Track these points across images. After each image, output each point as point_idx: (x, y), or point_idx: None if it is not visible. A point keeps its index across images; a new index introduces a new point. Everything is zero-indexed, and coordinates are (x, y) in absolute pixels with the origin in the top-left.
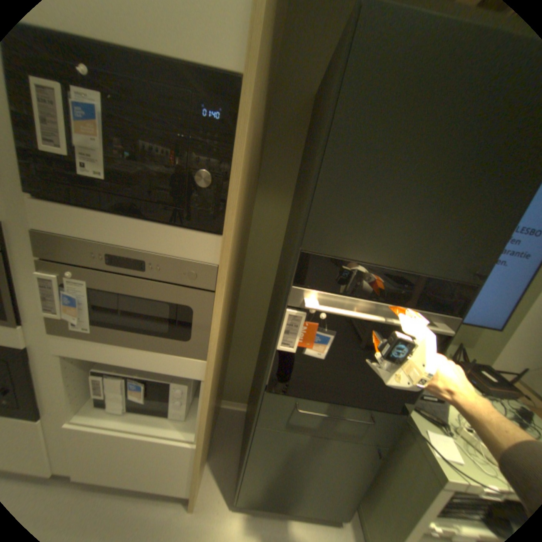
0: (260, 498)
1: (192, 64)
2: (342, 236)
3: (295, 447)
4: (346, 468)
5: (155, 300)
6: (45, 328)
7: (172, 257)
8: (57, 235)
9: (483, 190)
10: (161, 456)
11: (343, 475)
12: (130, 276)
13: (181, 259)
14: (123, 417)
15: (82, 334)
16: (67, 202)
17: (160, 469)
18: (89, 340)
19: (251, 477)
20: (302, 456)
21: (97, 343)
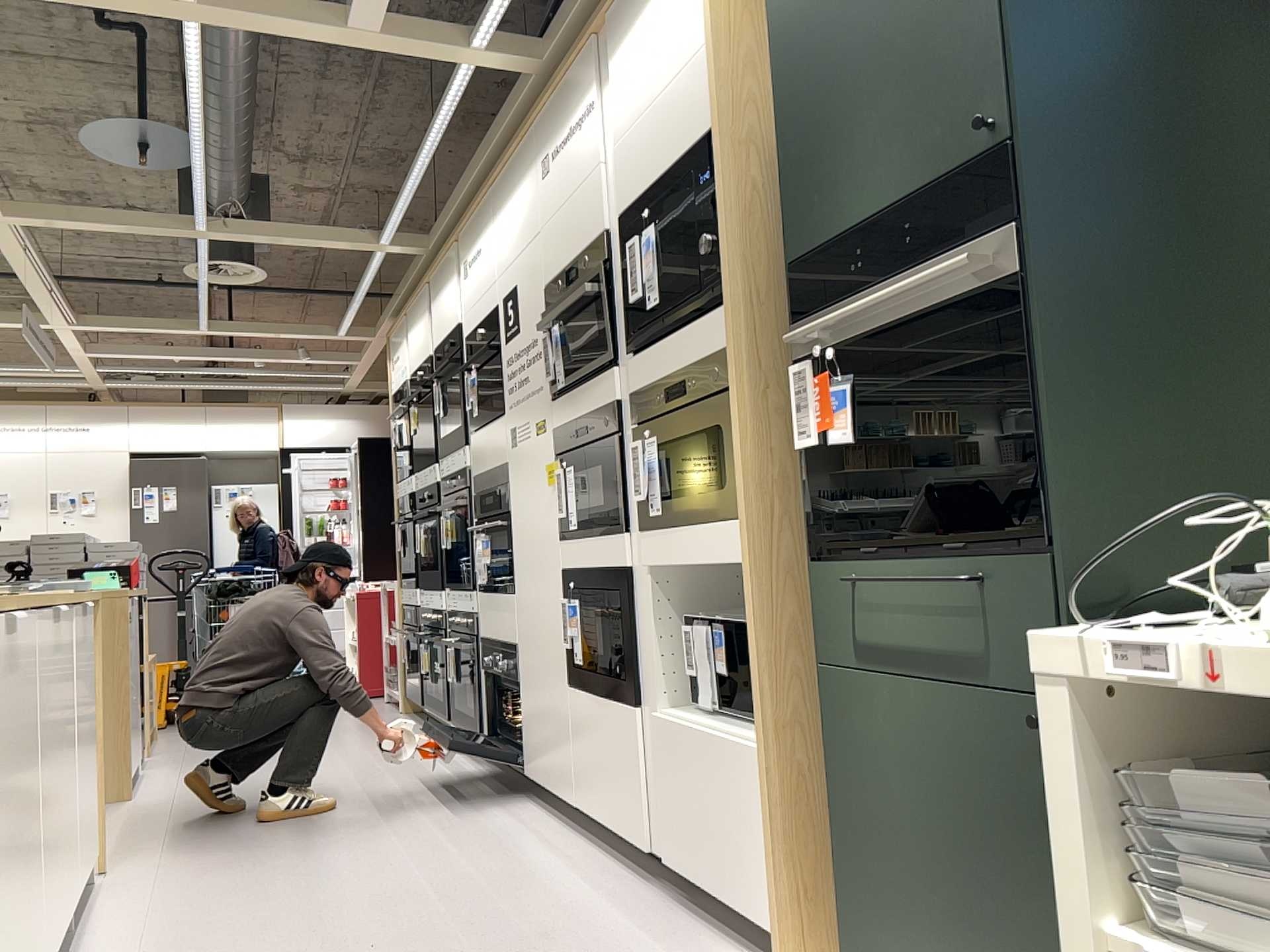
0: (885, 944)
1: (698, 146)
2: (824, 210)
3: (898, 723)
4: (1028, 815)
5: (703, 430)
6: (641, 521)
7: (707, 357)
8: (646, 387)
9: (938, 9)
10: (738, 777)
11: (1032, 851)
12: (688, 410)
13: (712, 354)
14: (721, 720)
15: (661, 518)
16: (651, 345)
17: (741, 822)
18: (667, 528)
19: (854, 848)
20: (917, 755)
21: (672, 530)
